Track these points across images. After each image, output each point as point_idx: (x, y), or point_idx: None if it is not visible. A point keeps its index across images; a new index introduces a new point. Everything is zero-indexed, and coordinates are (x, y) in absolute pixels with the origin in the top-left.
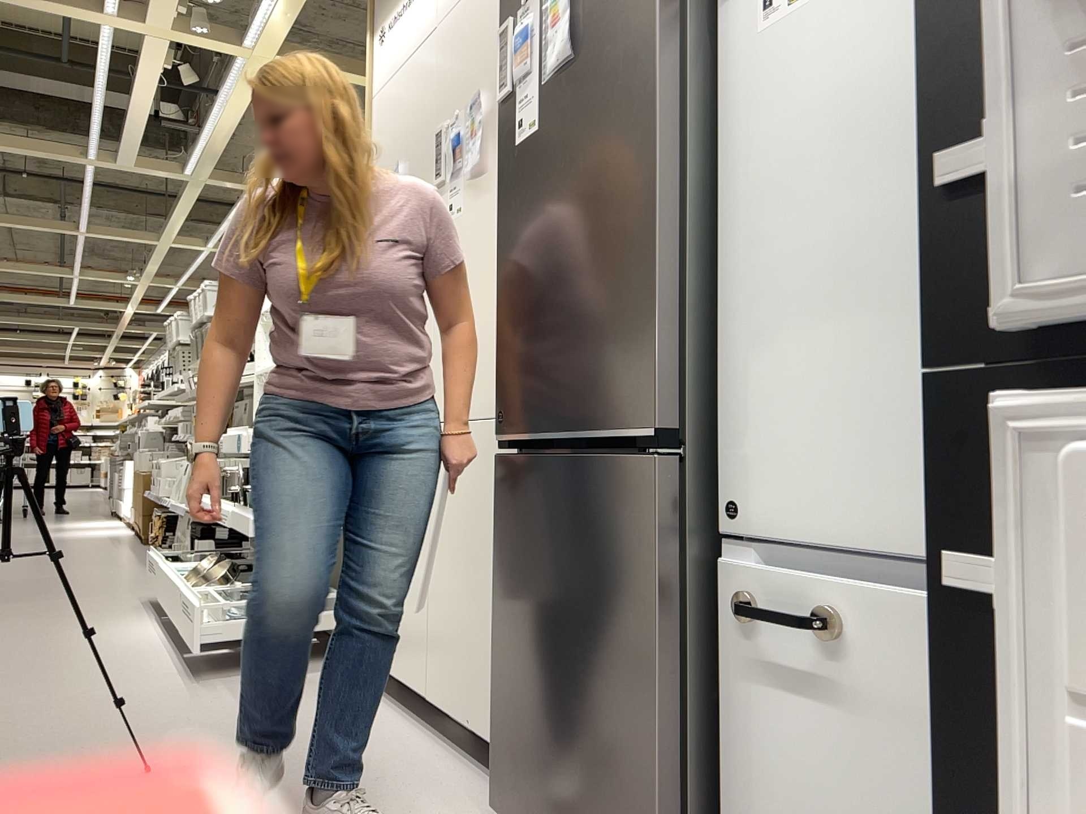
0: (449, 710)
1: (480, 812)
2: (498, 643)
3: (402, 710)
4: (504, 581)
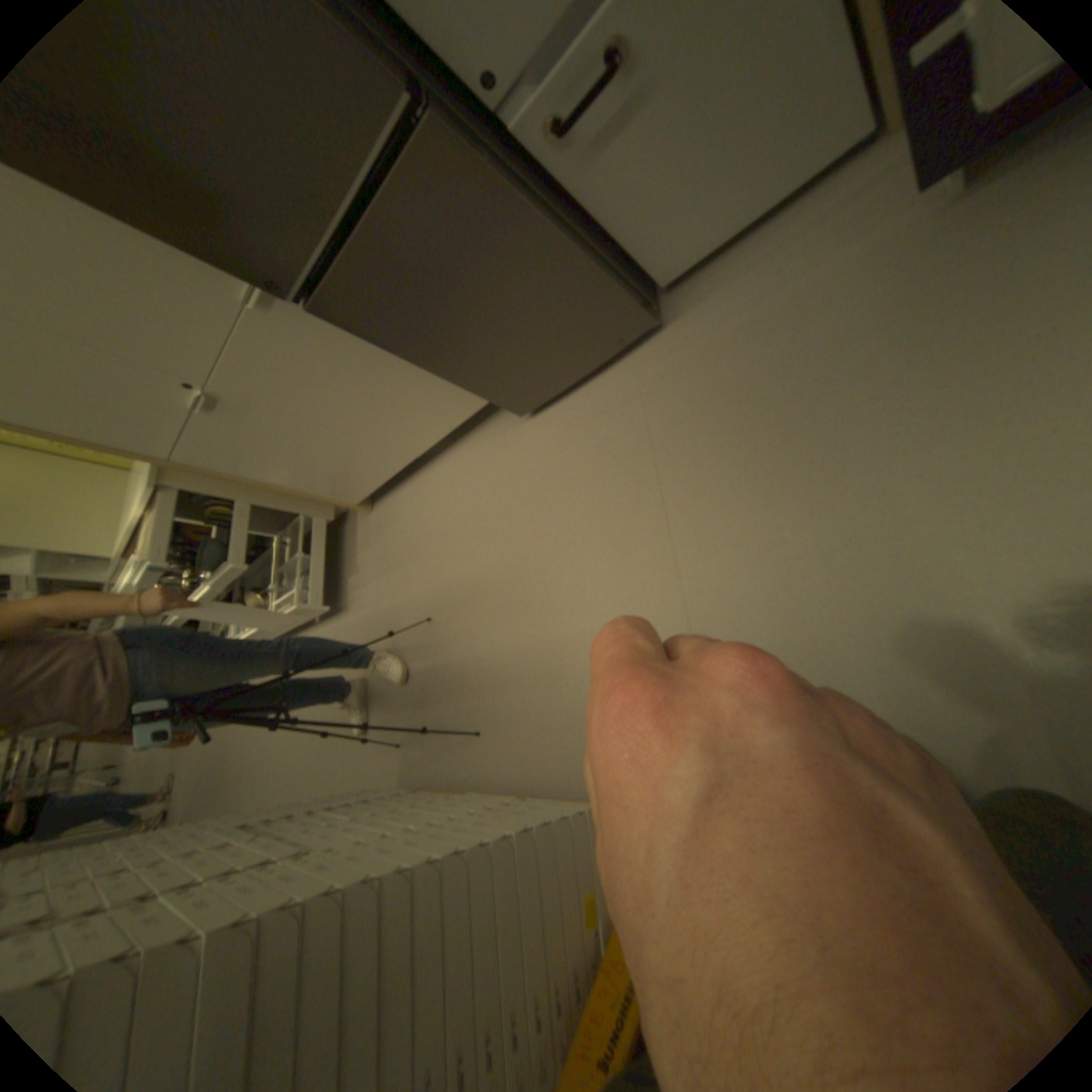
0: (435, 440)
1: (514, 426)
2: (442, 369)
3: (411, 479)
4: (408, 345)
